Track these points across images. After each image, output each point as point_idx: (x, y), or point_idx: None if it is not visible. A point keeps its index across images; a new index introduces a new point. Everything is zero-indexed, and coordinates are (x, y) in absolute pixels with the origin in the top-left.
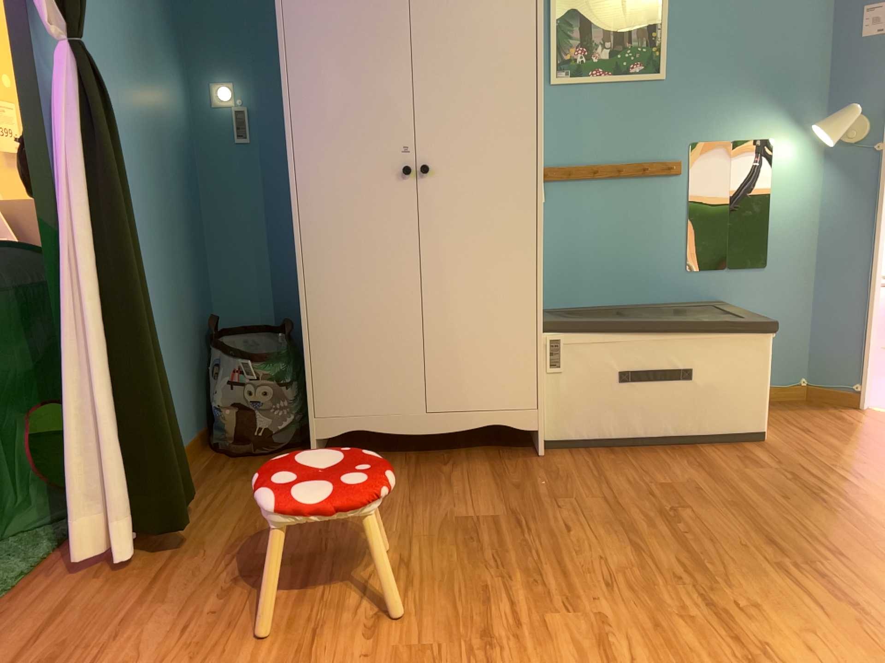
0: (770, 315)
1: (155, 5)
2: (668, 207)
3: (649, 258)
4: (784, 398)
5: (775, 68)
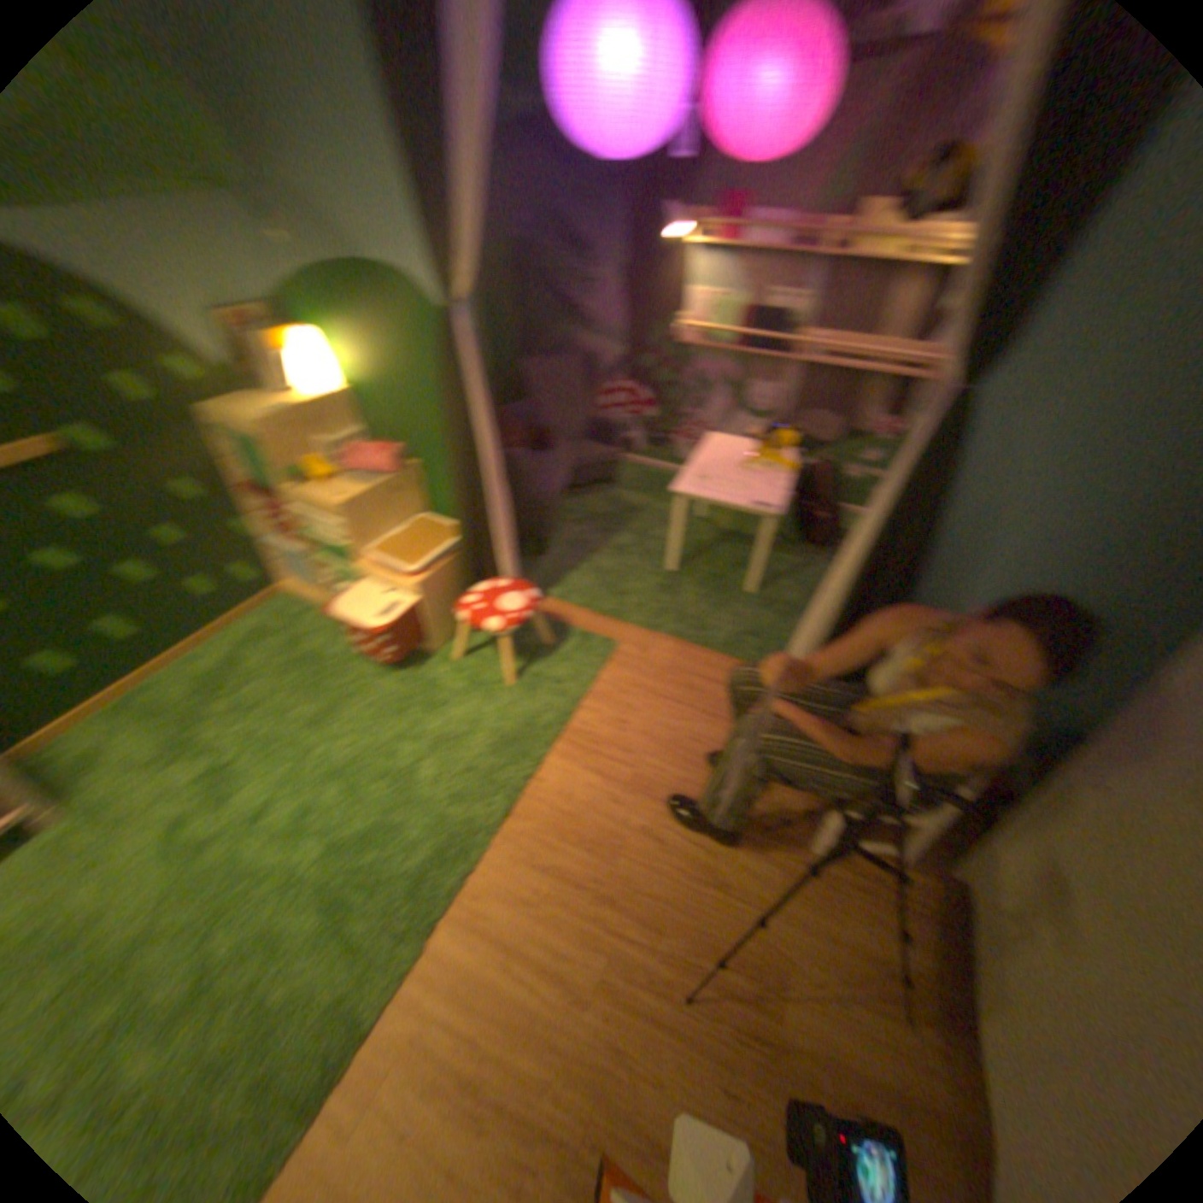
0: None
1: None
2: None
3: None
4: None
5: None
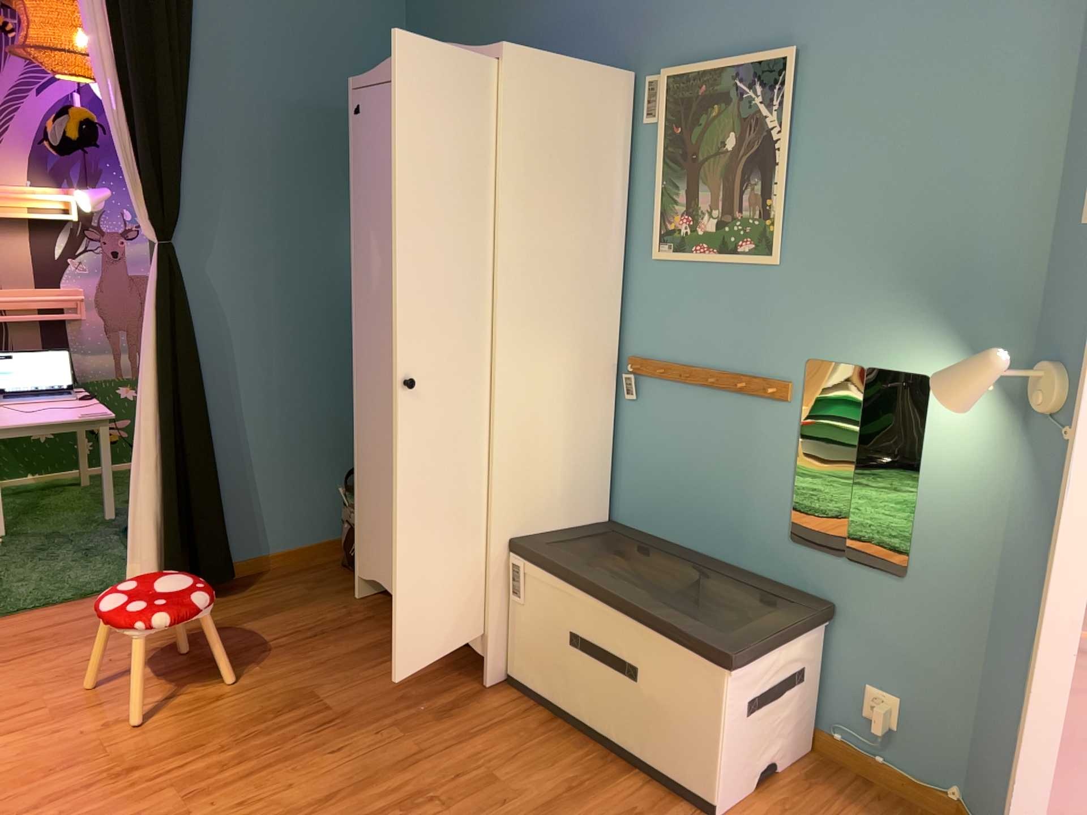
0: (907, 655)
1: (347, 173)
2: (773, 442)
3: (745, 505)
4: (915, 798)
5: (944, 262)
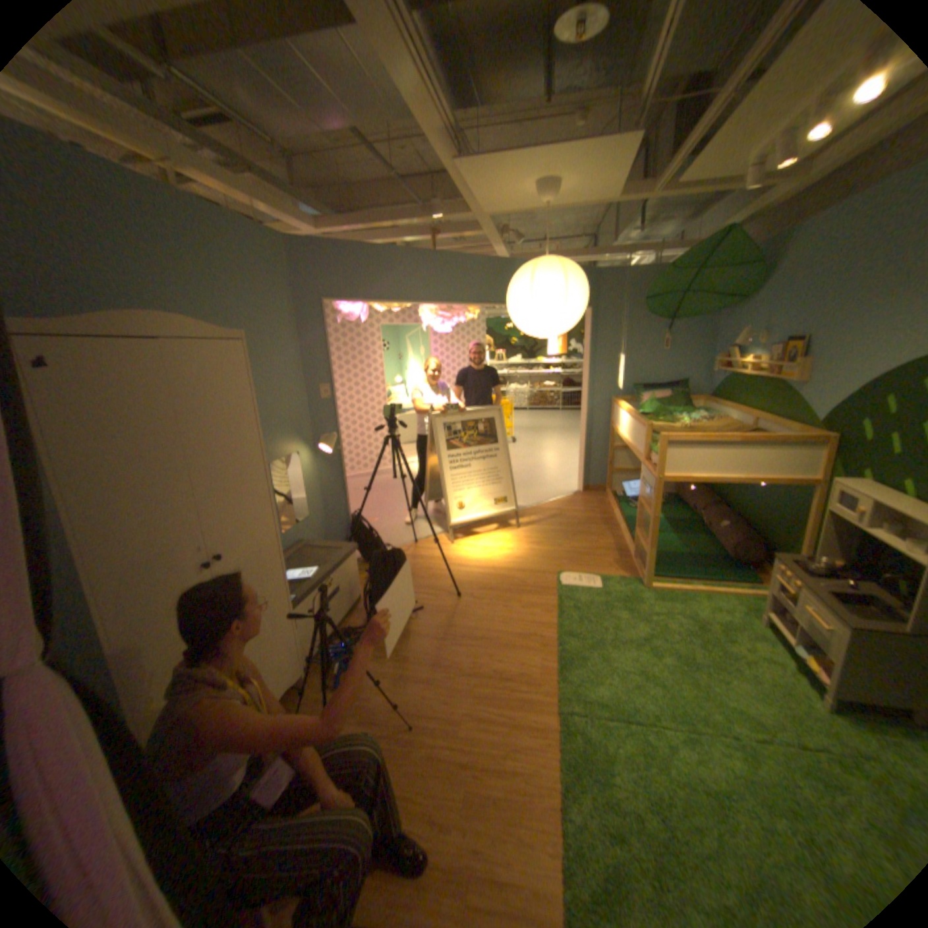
0: (313, 537)
1: None
2: None
3: None
4: None
5: (291, 416)
